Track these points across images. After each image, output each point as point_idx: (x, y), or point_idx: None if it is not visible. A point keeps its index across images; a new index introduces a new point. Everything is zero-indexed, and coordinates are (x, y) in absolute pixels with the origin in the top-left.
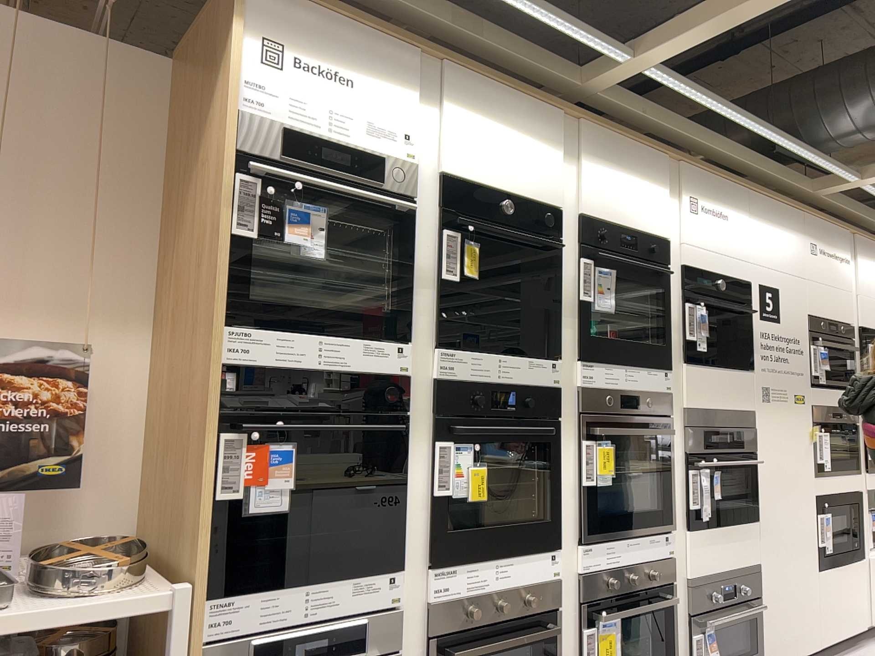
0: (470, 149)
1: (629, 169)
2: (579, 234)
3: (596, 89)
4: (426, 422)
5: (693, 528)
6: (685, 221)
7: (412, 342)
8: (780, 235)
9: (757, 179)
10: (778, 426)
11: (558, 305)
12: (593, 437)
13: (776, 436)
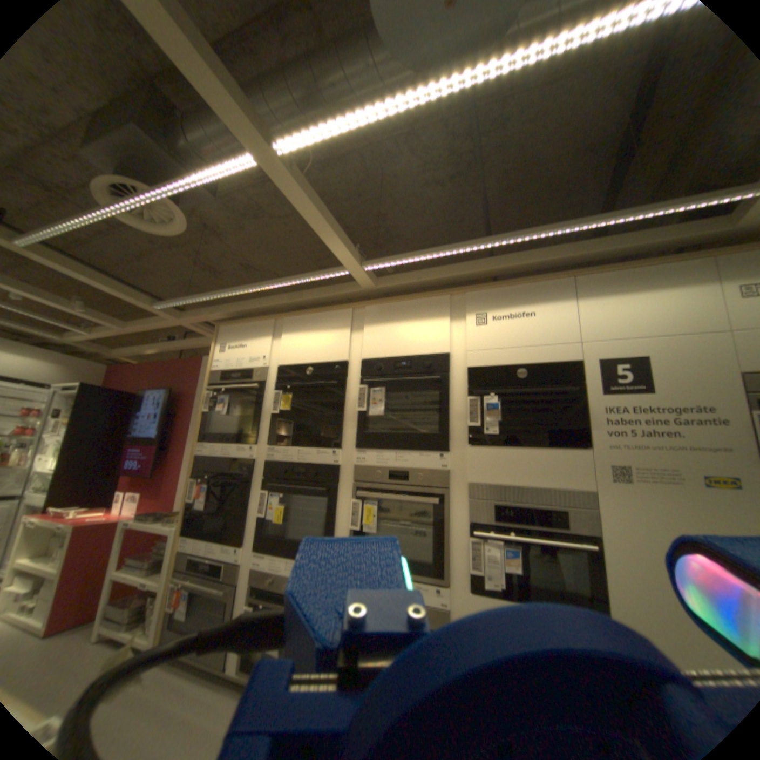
0: (291, 350)
1: (405, 318)
2: (360, 371)
3: (366, 286)
4: (261, 480)
5: (478, 593)
6: (469, 332)
7: (258, 444)
8: (651, 296)
9: (614, 254)
10: (659, 513)
11: (341, 416)
12: (363, 498)
13: (653, 525)
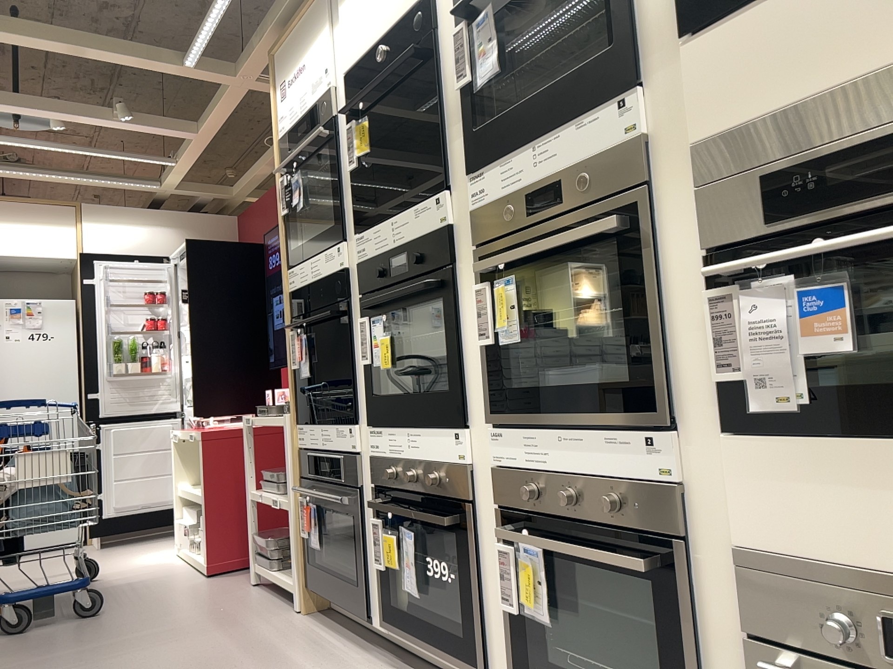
0: (353, 32)
1: None
2: None
3: None
4: (359, 301)
5: (742, 430)
6: None
7: (346, 237)
8: None
9: None
10: None
11: (439, 119)
12: (493, 276)
13: None
